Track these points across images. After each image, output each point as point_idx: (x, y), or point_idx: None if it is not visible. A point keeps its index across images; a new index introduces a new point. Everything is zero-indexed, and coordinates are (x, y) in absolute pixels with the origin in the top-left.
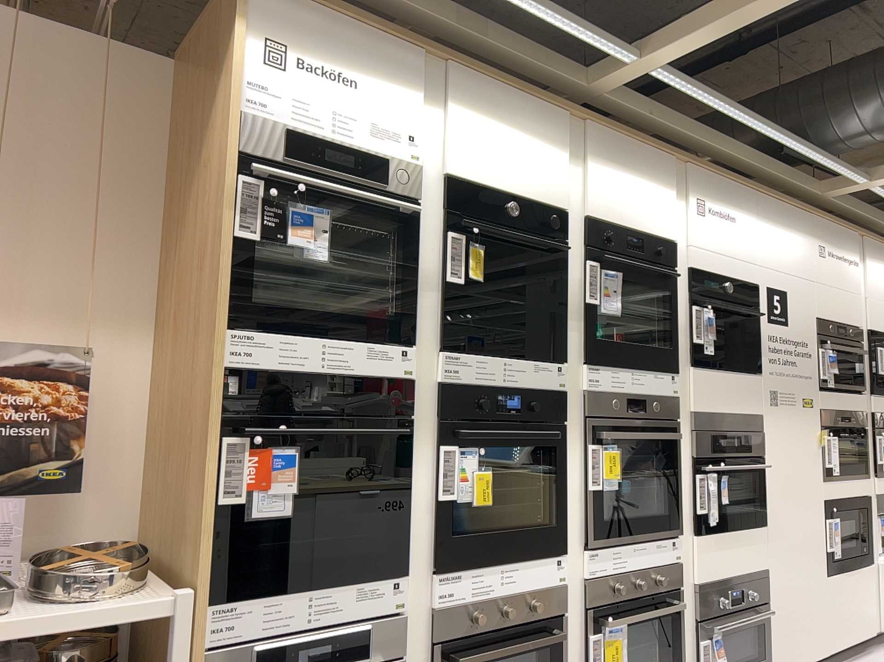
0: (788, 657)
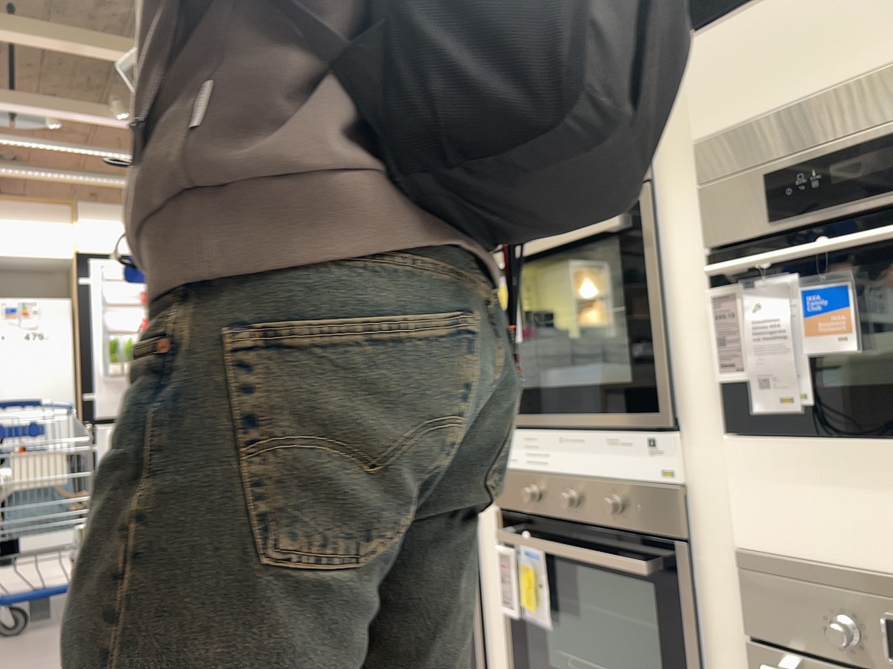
0: None
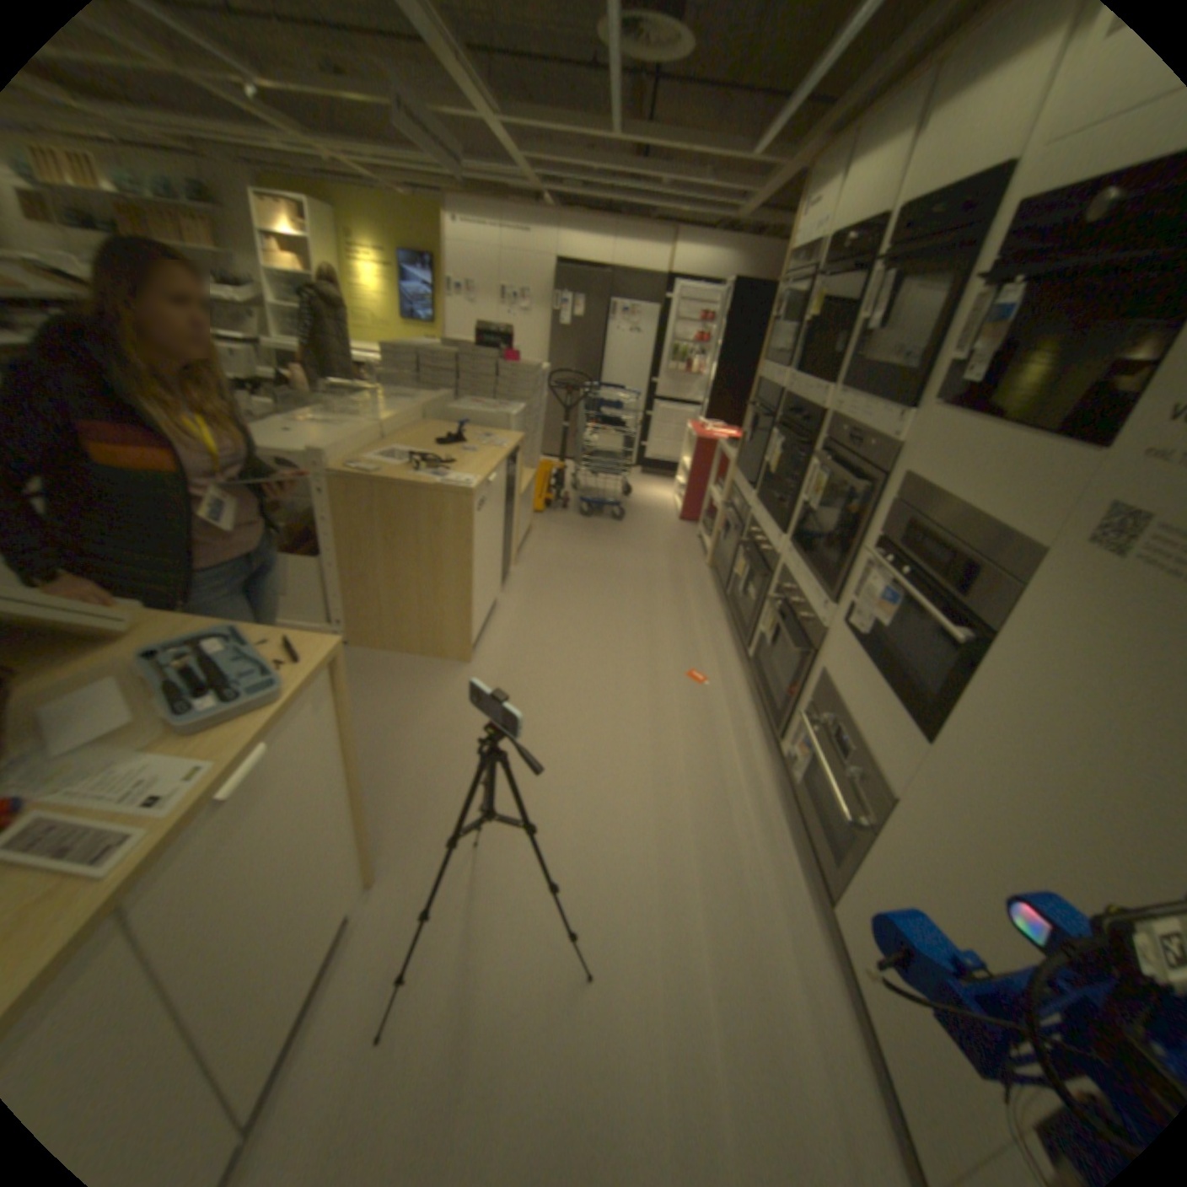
0: (864, 962)
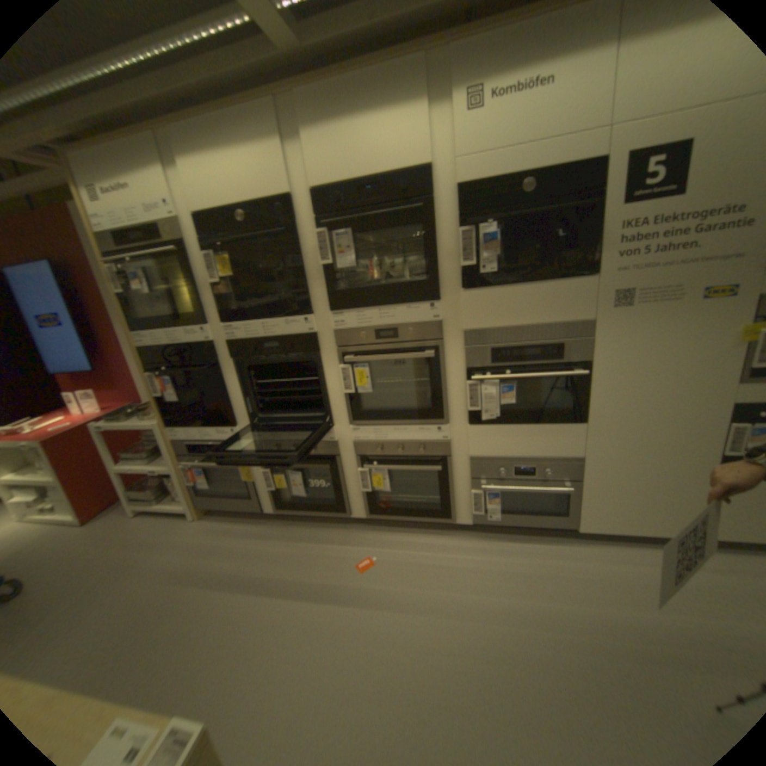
0: (612, 526)
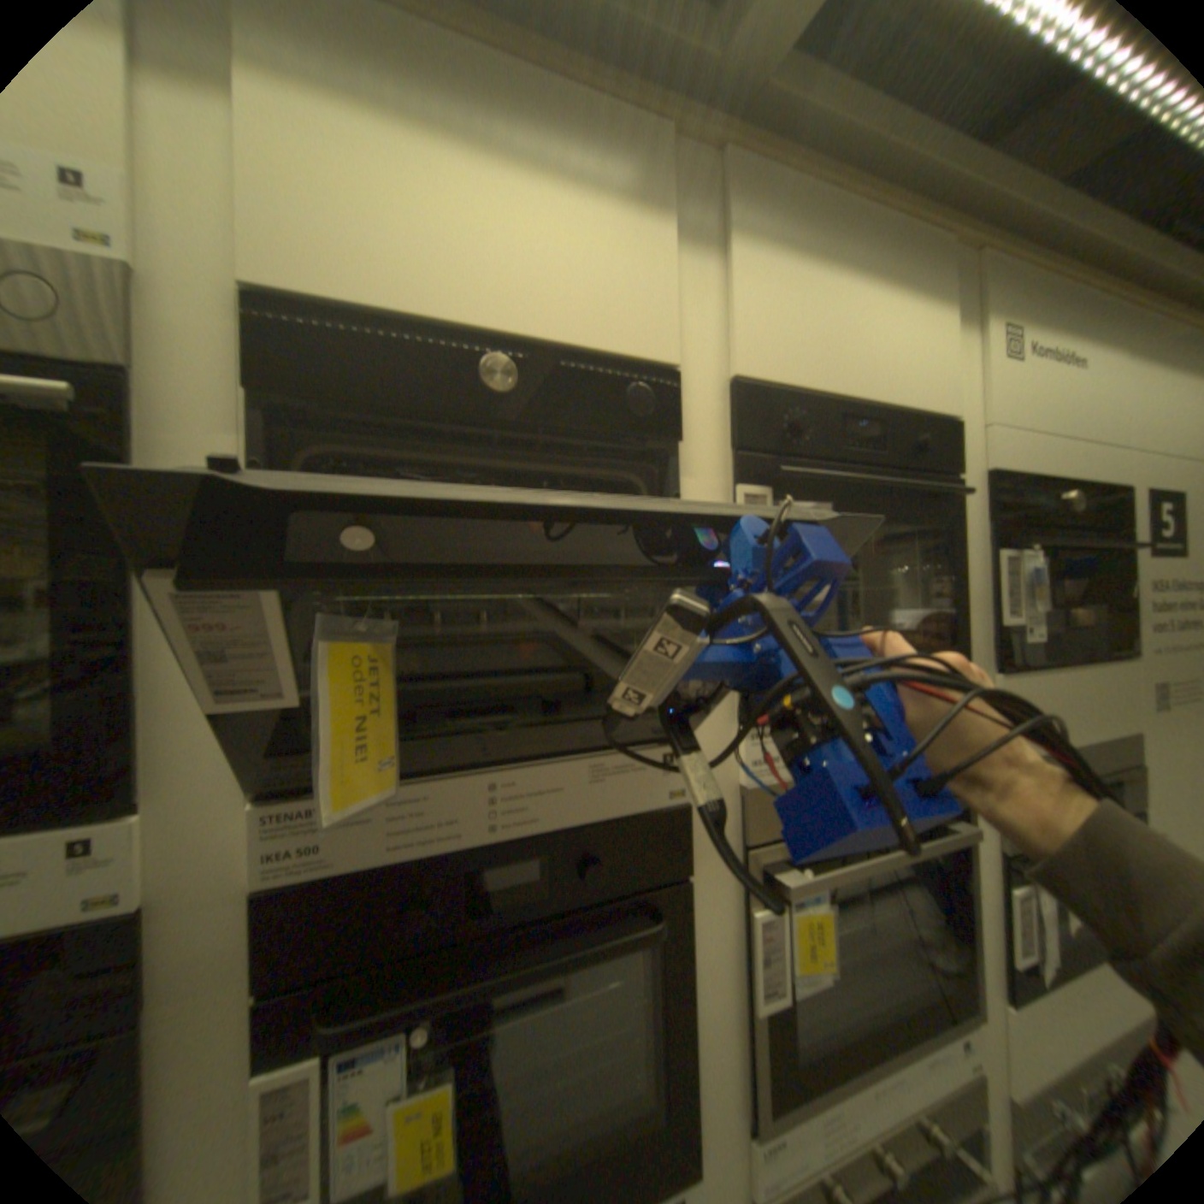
0: None
